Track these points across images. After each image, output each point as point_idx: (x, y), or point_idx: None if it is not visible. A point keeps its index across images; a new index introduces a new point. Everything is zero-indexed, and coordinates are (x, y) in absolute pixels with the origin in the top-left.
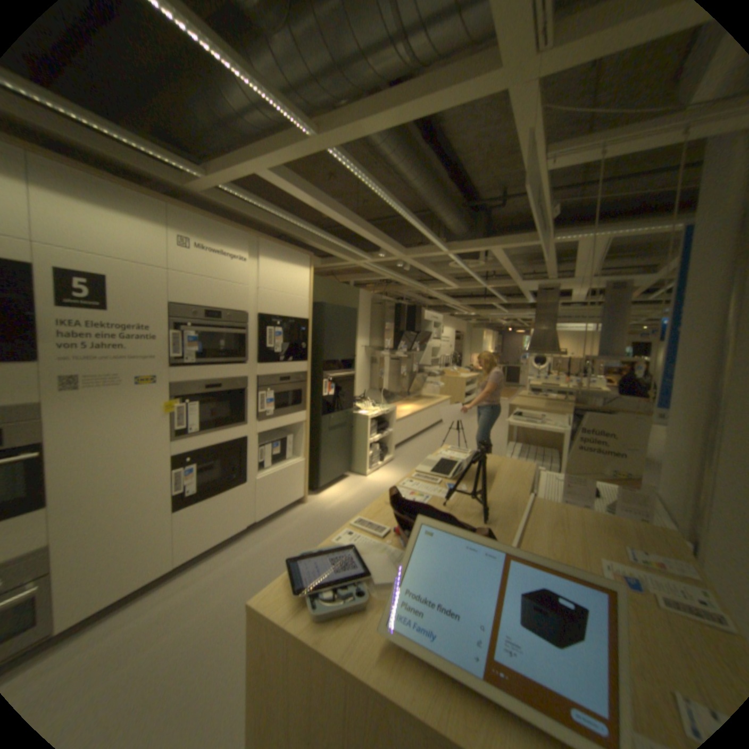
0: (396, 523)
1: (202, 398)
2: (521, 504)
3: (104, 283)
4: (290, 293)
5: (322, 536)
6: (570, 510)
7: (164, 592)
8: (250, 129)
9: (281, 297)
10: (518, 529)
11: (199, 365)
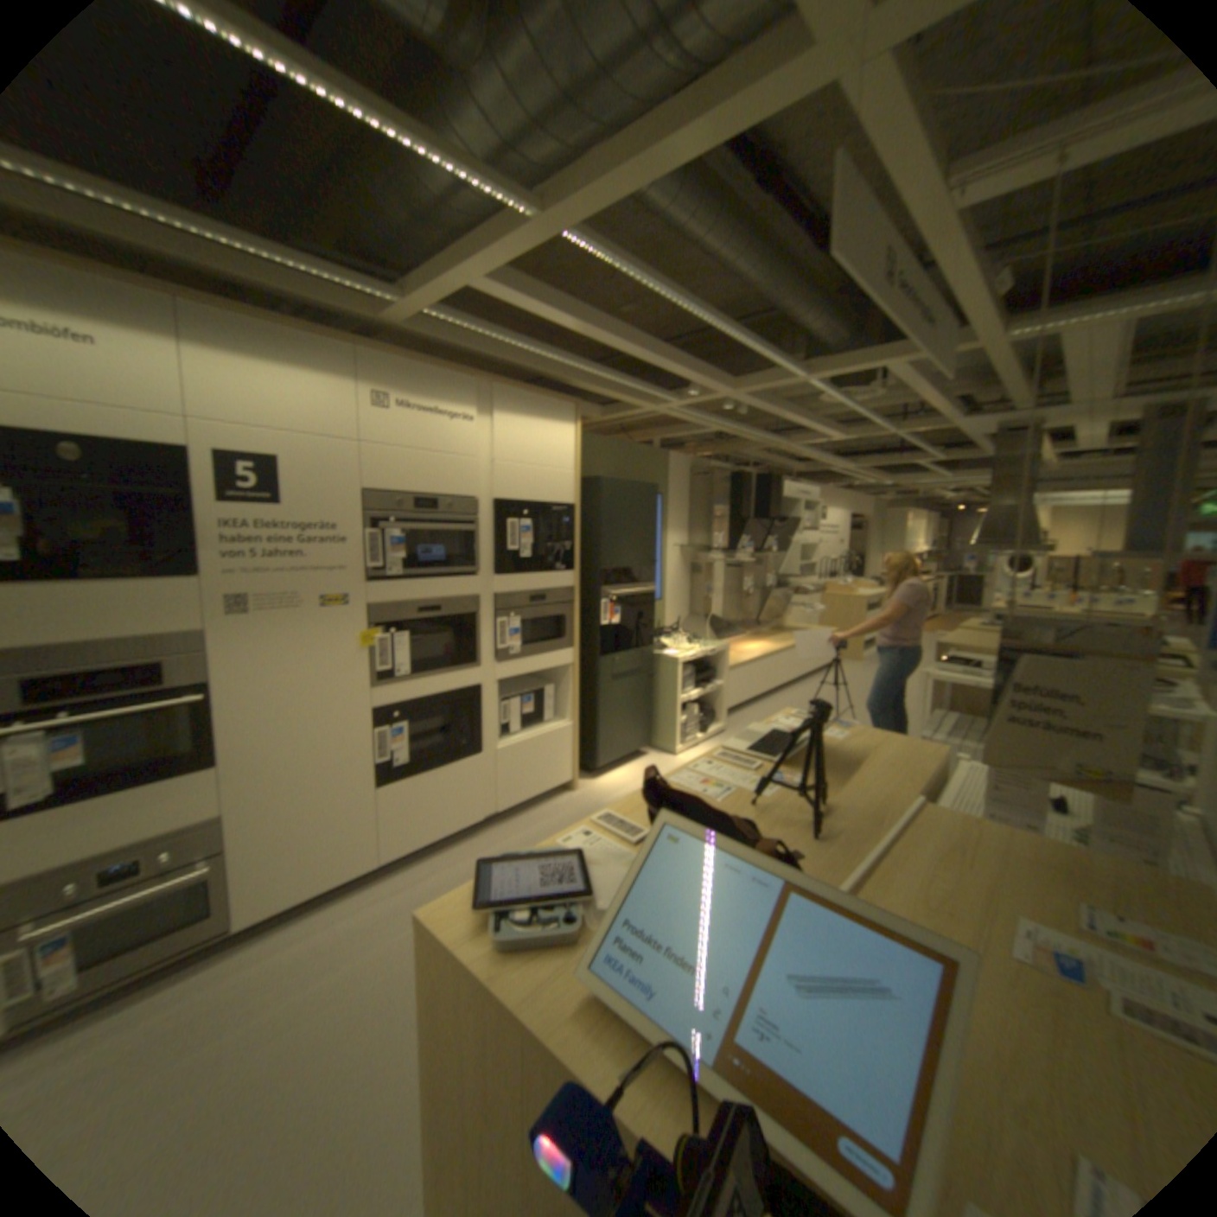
0: None
1: (414, 627)
2: (897, 813)
3: (276, 467)
4: (543, 466)
5: None
6: (991, 830)
7: (368, 897)
8: (458, 219)
9: (528, 473)
10: (874, 854)
11: (408, 579)
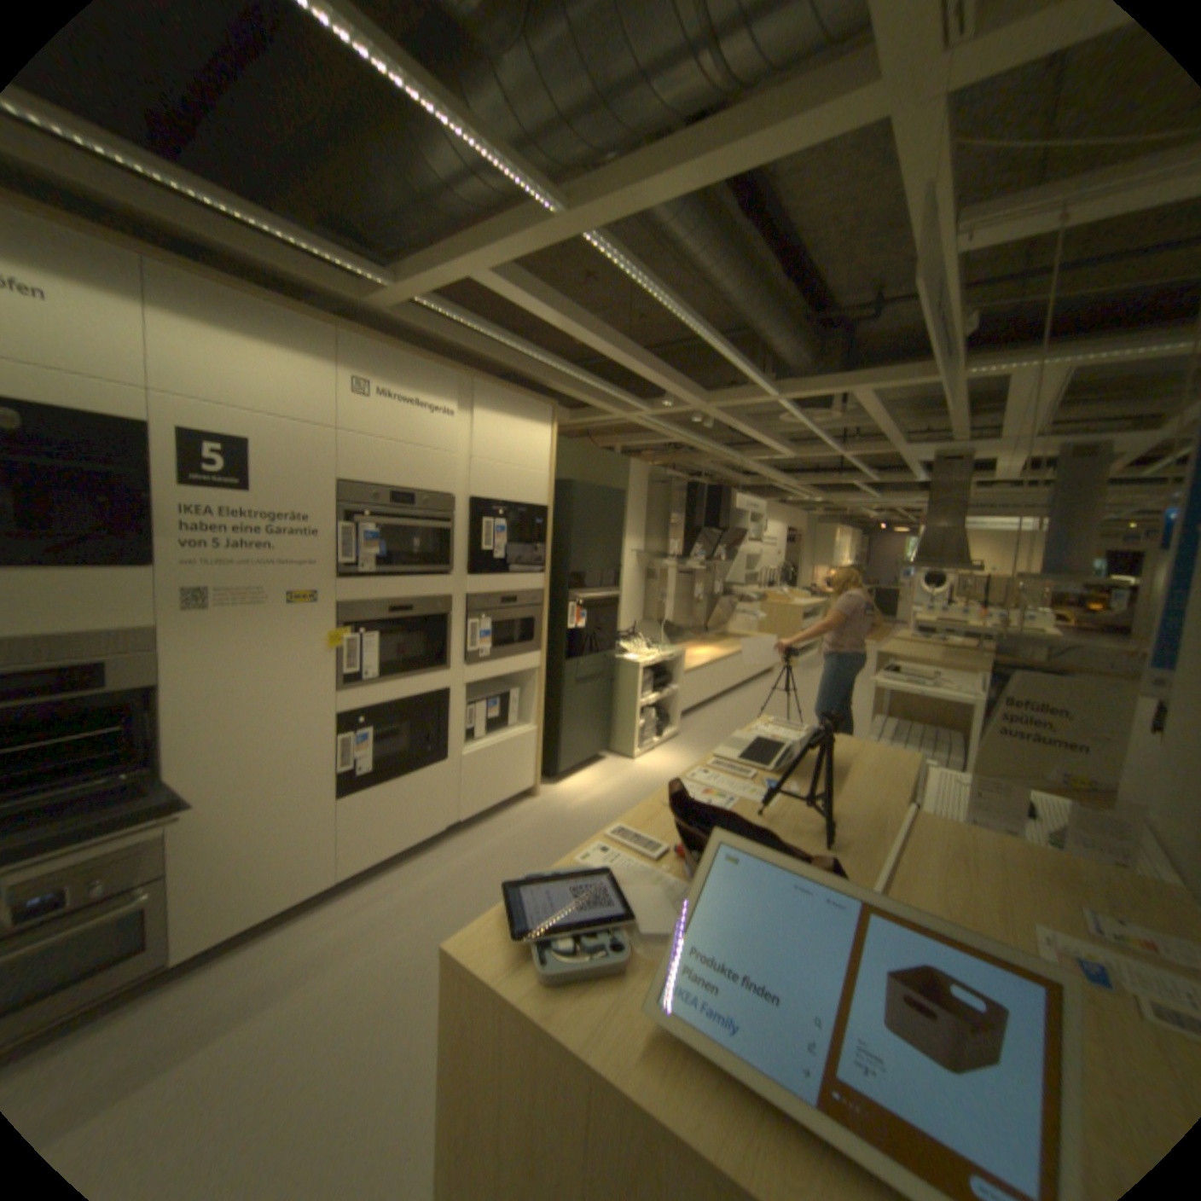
0: (680, 839)
1: (386, 626)
2: (895, 821)
3: (249, 450)
4: (521, 466)
5: (561, 849)
6: (982, 837)
7: (325, 917)
8: (464, 207)
9: (507, 472)
10: (888, 864)
11: (382, 575)
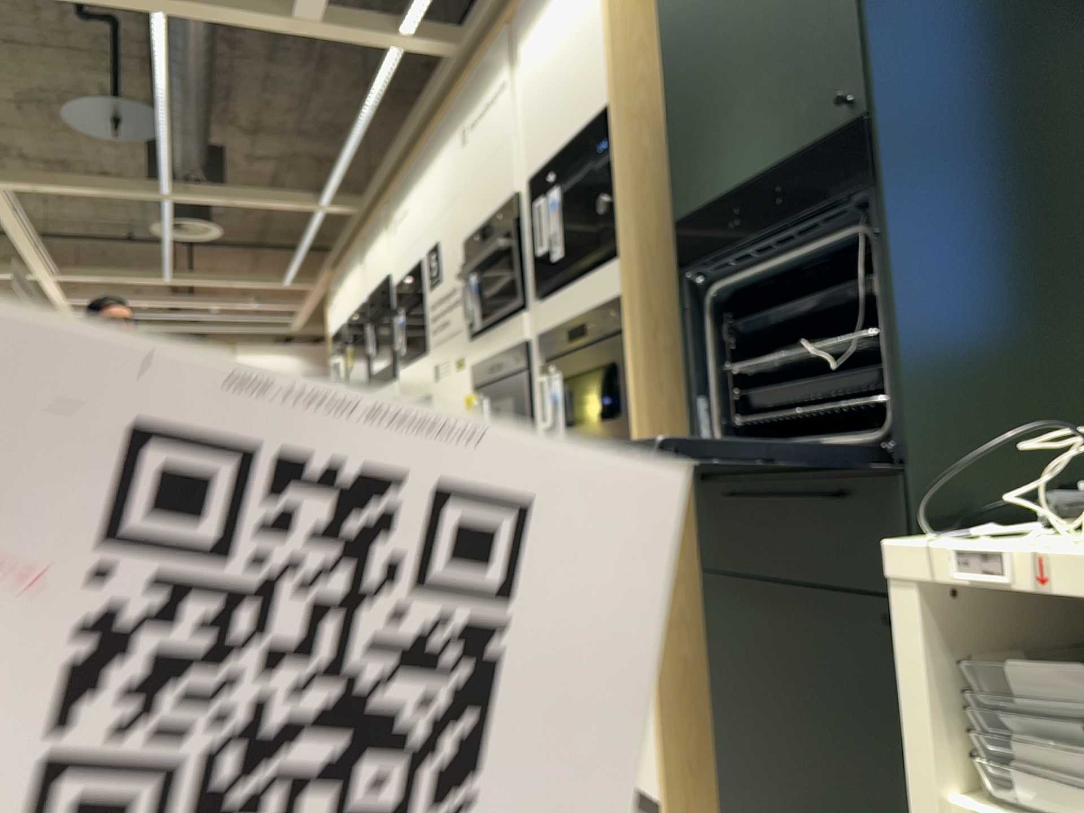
0: None
1: (493, 389)
2: None
3: (439, 246)
4: (571, 62)
5: None
6: None
7: None
8: None
9: (555, 96)
10: None
11: (491, 328)
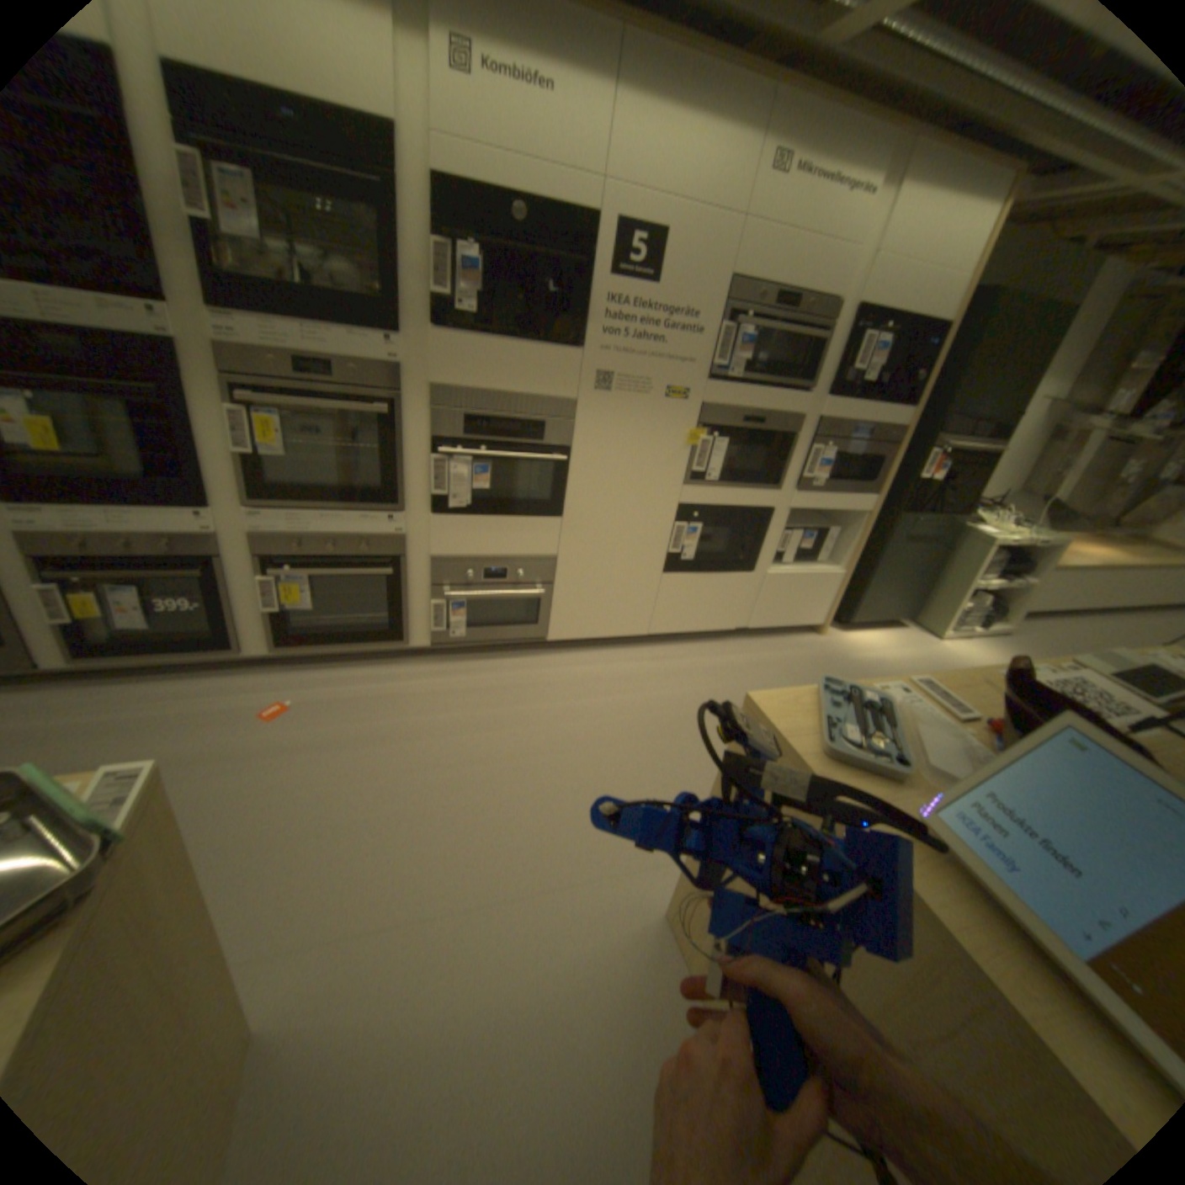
0: (998, 717)
1: (737, 434)
2: None
3: (667, 240)
4: (938, 263)
5: None
6: None
7: (636, 654)
8: None
9: (916, 271)
10: None
11: (746, 383)
